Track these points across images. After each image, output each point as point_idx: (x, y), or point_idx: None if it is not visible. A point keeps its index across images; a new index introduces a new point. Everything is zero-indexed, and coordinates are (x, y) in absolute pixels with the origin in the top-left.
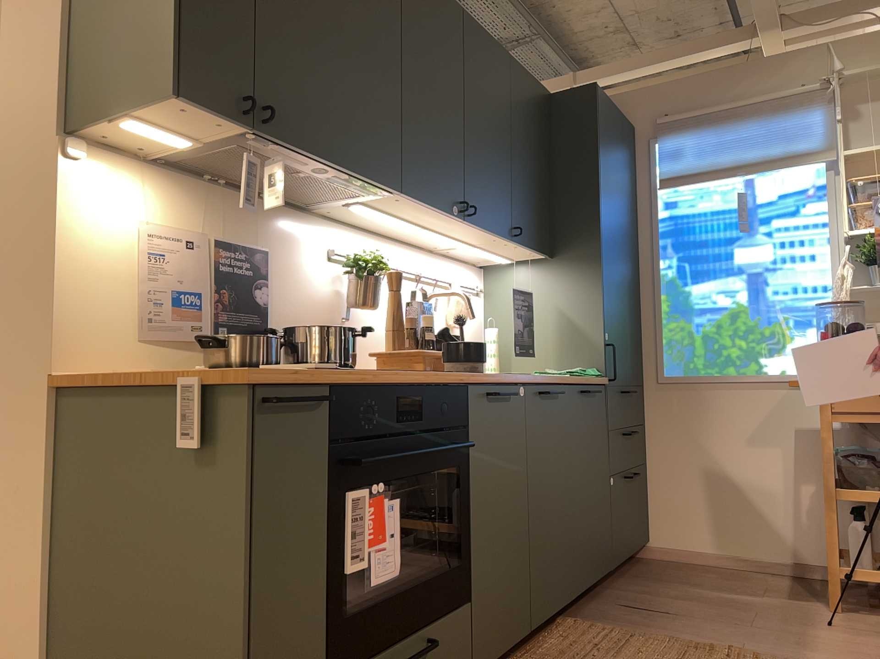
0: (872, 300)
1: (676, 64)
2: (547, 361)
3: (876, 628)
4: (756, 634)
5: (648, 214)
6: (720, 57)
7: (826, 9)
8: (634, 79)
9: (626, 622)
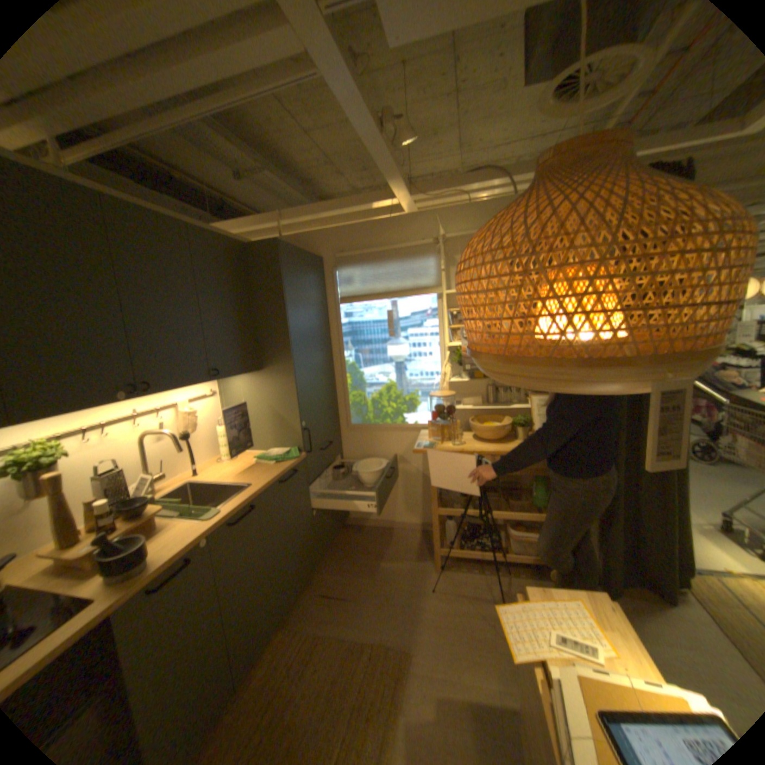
0: (461, 382)
1: (347, 211)
2: (265, 441)
3: (455, 590)
4: (390, 618)
5: (335, 320)
6: (376, 208)
7: (439, 181)
8: (321, 218)
9: (316, 623)
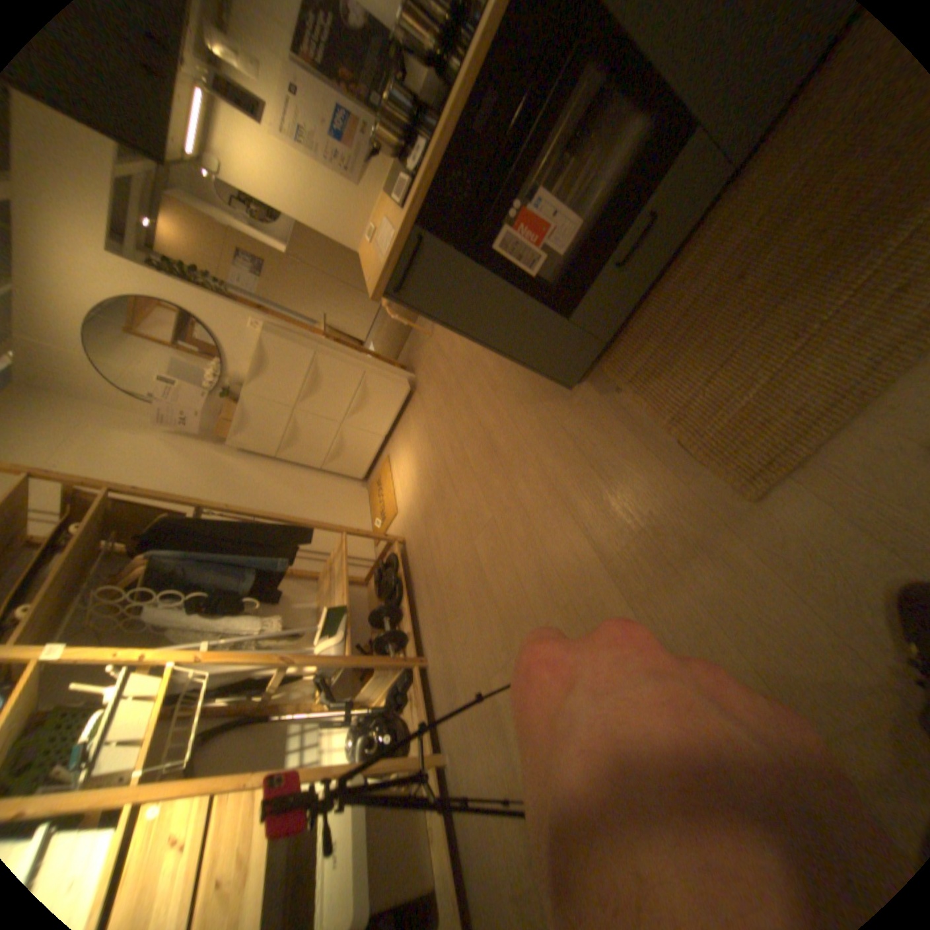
0: None
1: None
2: None
3: None
4: None
5: None
6: None
7: None
8: None
9: None
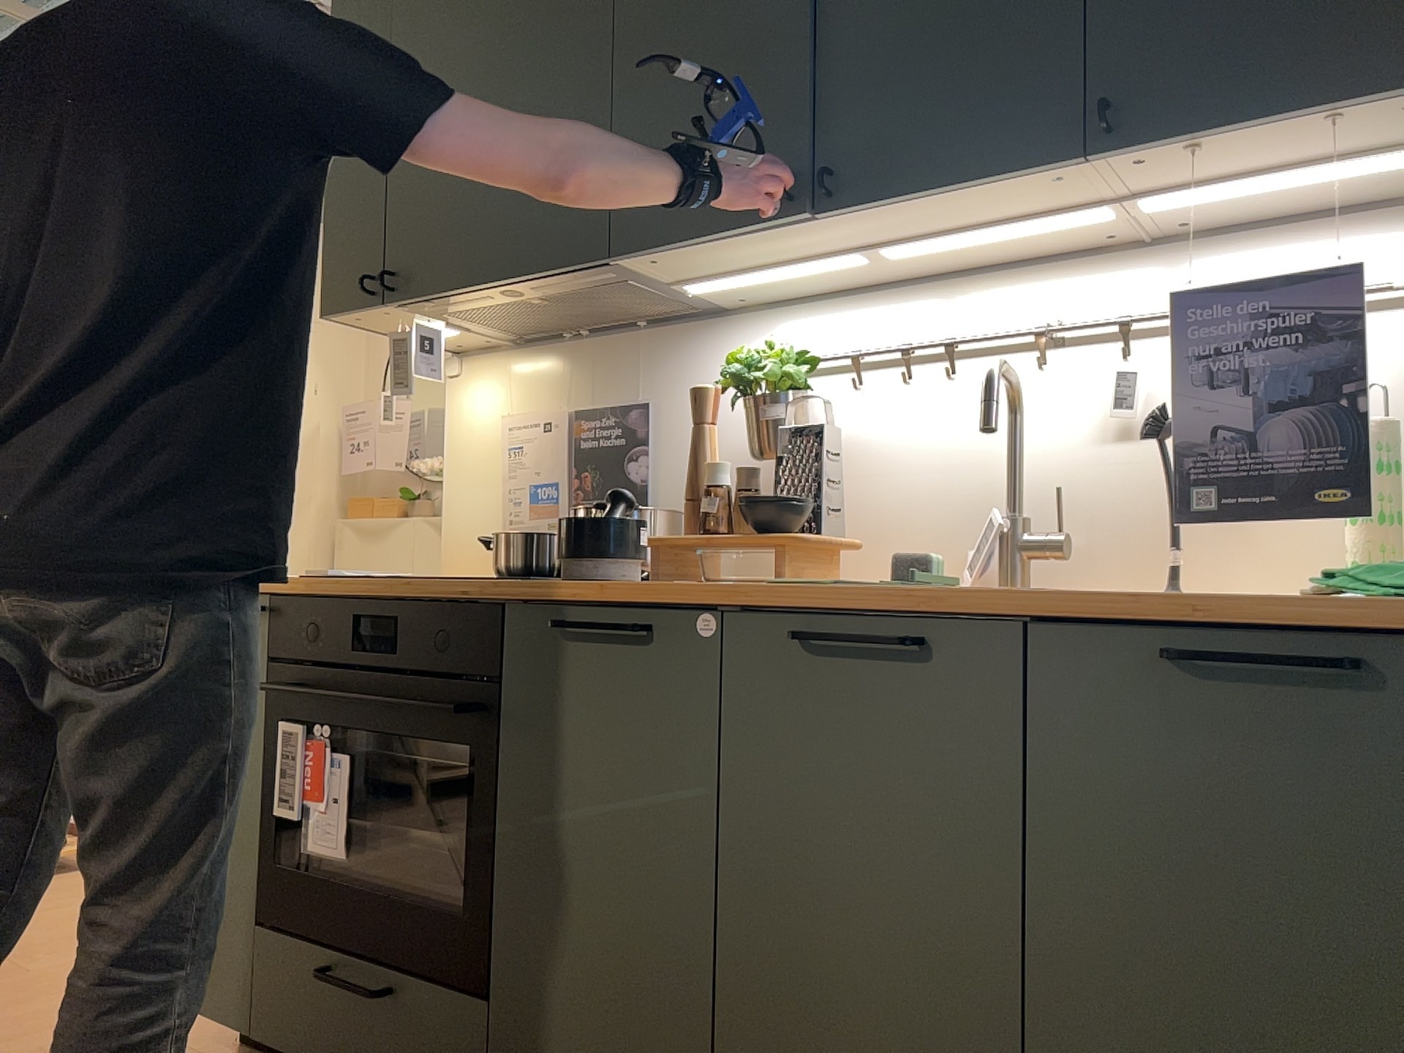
0: None
1: None
2: None
3: None
4: None
5: None
6: None
7: None
8: None
9: None
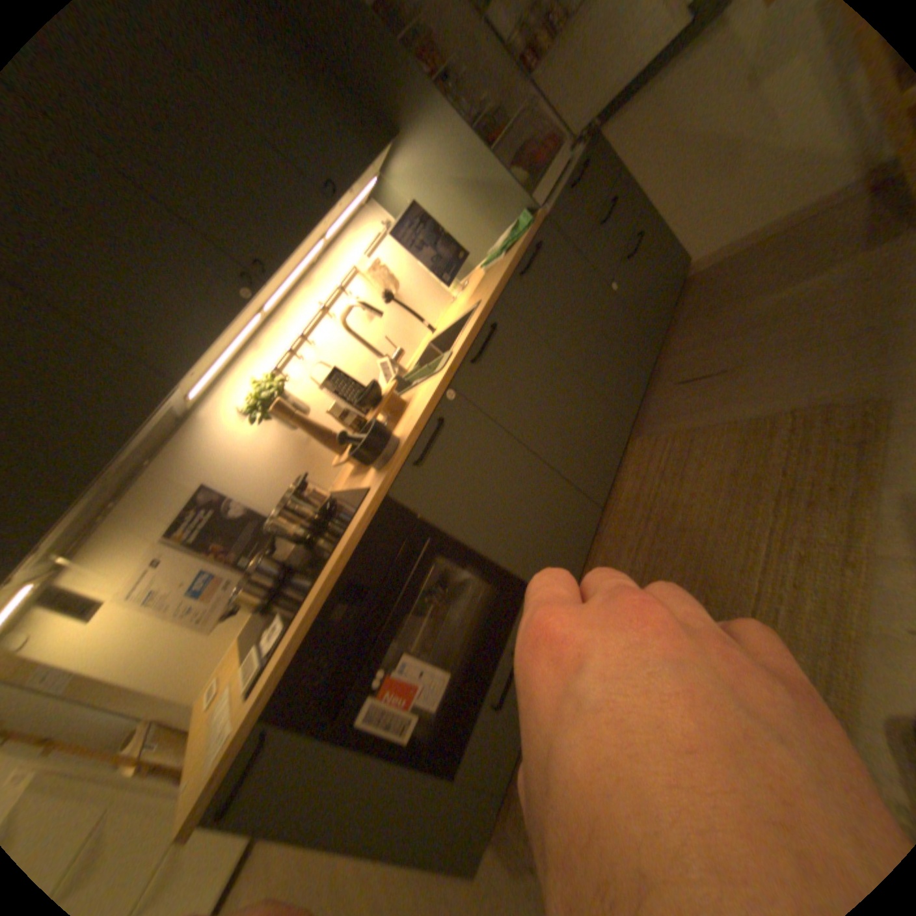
0: None
1: None
2: (483, 233)
3: None
4: (823, 360)
5: None
6: None
7: None
8: None
9: (684, 412)
